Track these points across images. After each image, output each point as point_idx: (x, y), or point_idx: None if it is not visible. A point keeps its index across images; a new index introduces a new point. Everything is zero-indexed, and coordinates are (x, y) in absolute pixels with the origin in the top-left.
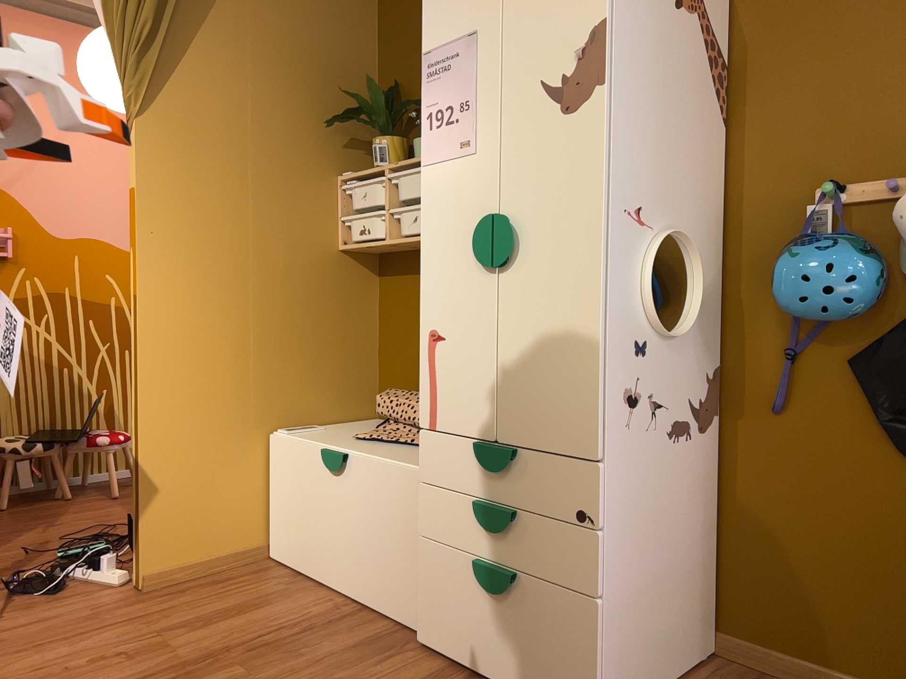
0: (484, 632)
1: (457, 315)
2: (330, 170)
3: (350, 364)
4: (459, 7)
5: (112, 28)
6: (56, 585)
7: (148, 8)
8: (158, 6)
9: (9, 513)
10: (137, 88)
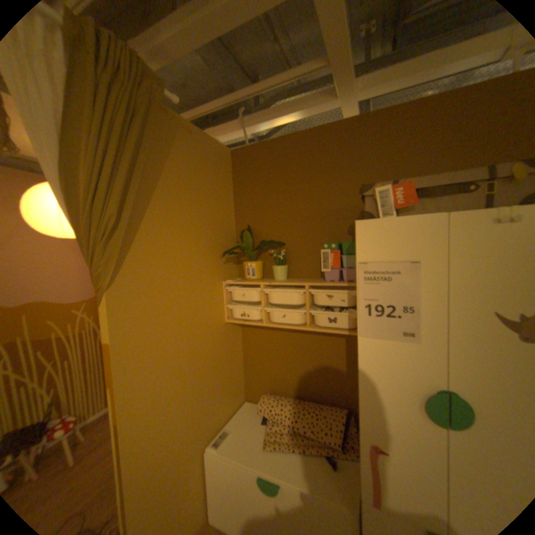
0: None
1: (403, 445)
2: (219, 279)
3: (234, 381)
4: (400, 238)
5: (72, 217)
6: None
7: (109, 203)
8: (118, 201)
9: None
10: (102, 267)
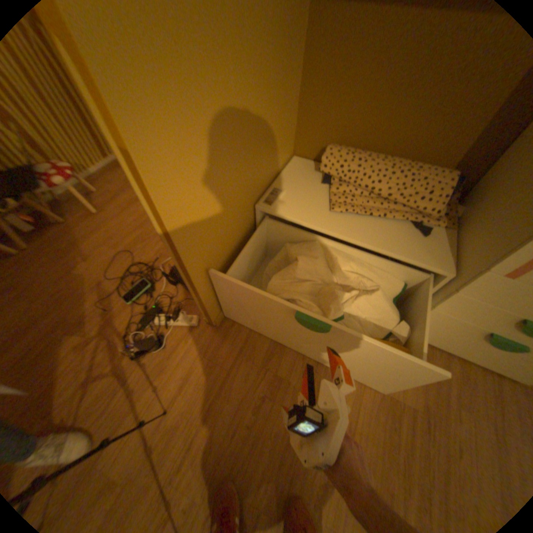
0: (468, 347)
1: None
2: None
3: (286, 120)
4: None
5: None
6: (157, 336)
7: None
8: None
9: (36, 253)
10: None
